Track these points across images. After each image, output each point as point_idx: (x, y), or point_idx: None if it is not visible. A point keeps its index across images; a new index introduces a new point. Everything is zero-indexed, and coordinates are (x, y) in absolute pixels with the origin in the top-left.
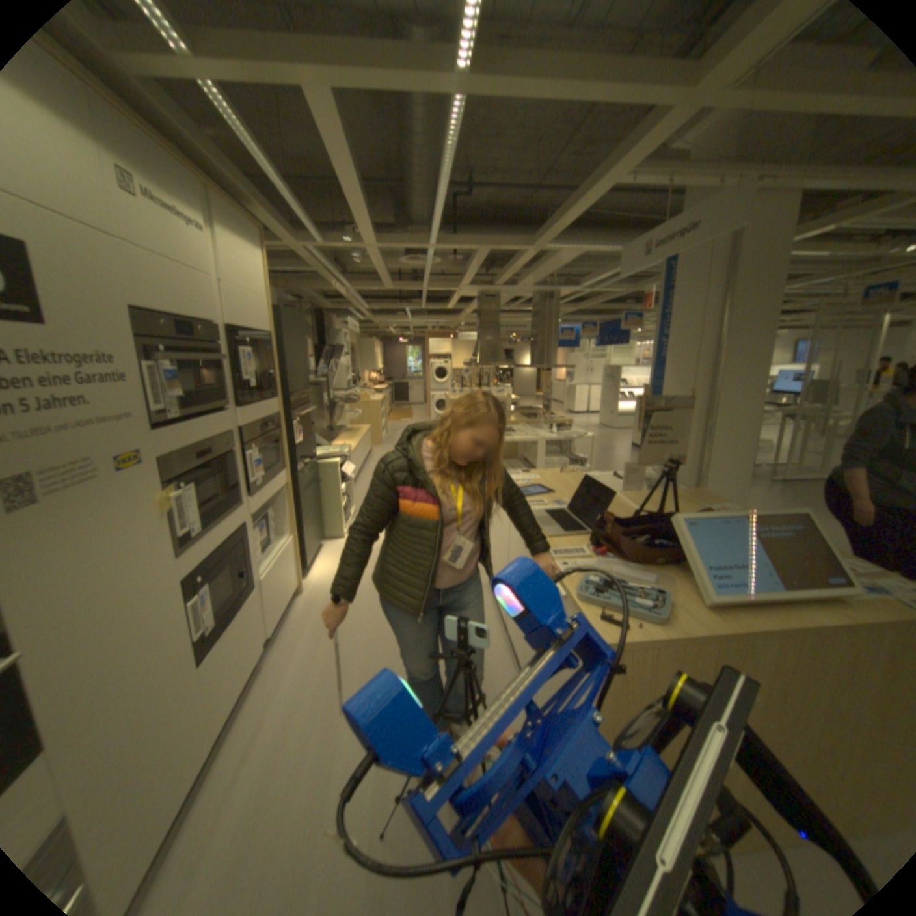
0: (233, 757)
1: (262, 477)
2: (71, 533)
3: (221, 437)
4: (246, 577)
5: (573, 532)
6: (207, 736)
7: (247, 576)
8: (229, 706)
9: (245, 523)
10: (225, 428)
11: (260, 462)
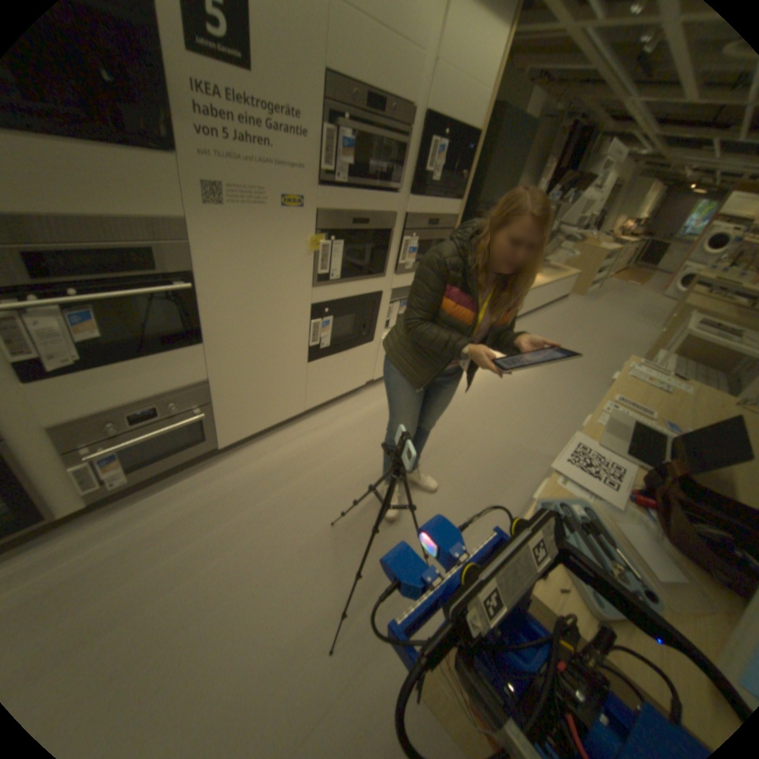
0: (313, 424)
1: (413, 264)
2: (240, 234)
3: (383, 214)
4: (369, 330)
5: (647, 464)
6: (305, 404)
7: (370, 330)
8: (326, 399)
9: (383, 292)
10: (390, 208)
11: (414, 250)
